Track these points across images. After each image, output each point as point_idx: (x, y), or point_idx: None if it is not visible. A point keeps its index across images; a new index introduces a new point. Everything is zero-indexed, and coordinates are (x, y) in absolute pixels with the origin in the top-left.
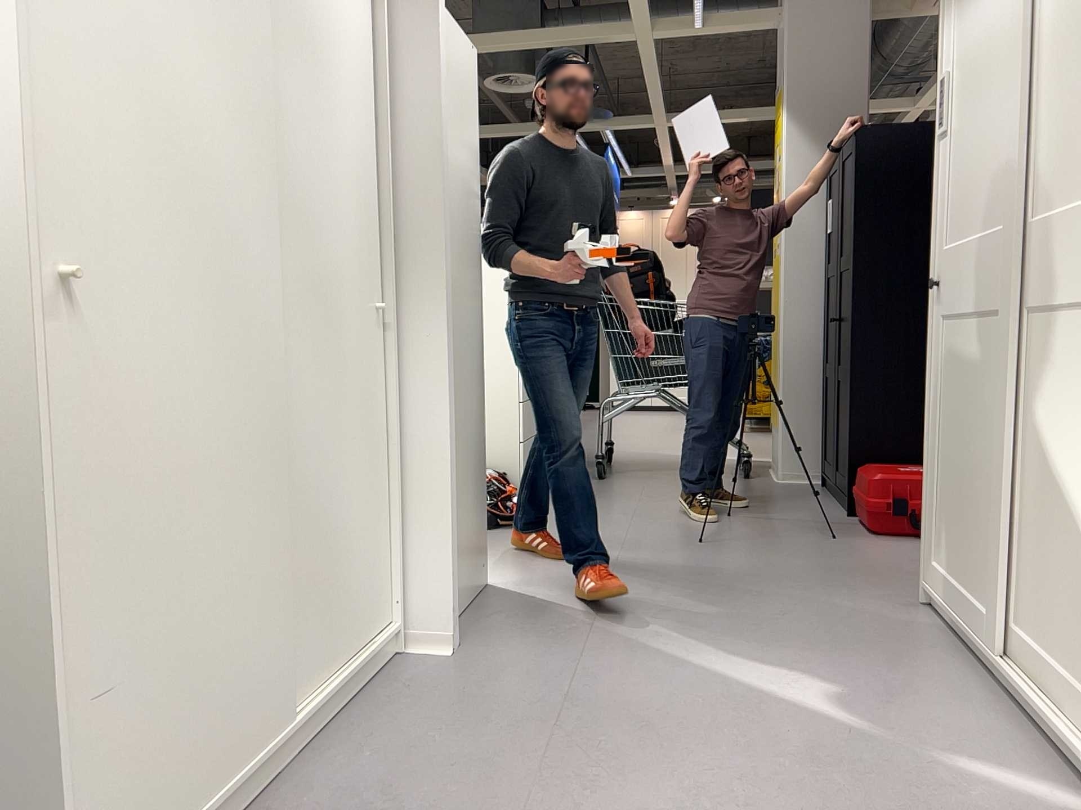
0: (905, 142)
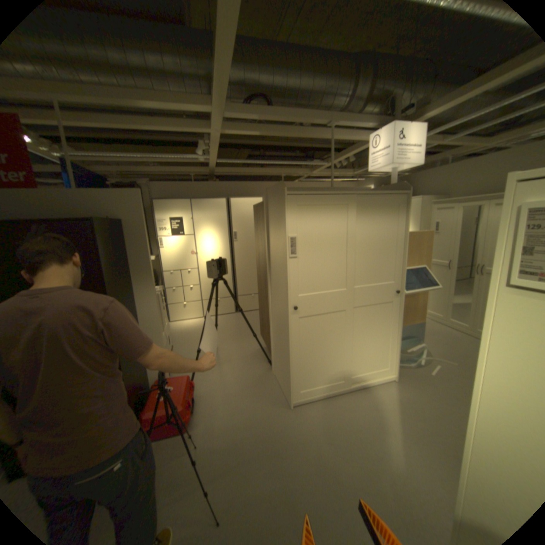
0: (108, 228)
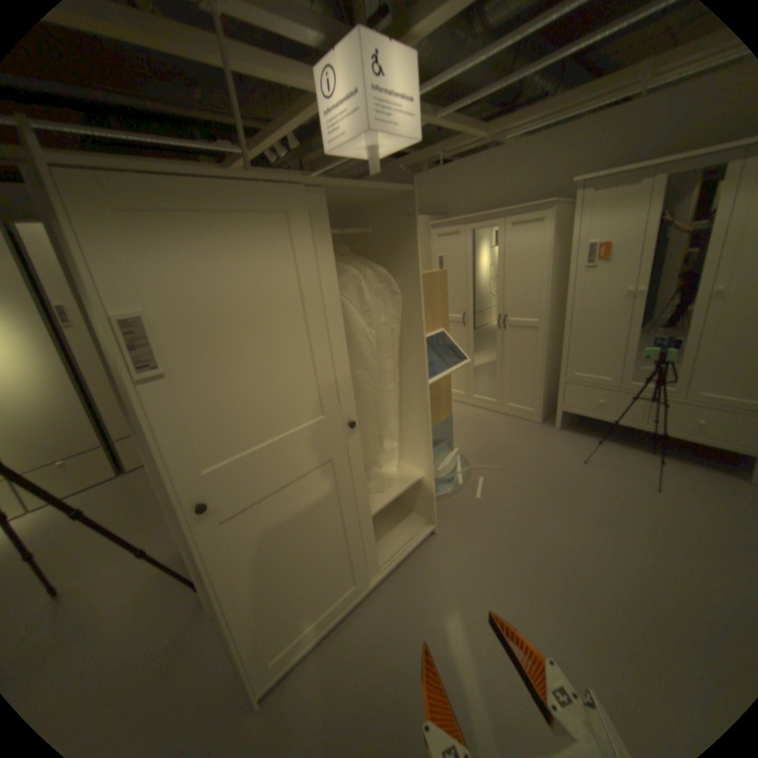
0: None
